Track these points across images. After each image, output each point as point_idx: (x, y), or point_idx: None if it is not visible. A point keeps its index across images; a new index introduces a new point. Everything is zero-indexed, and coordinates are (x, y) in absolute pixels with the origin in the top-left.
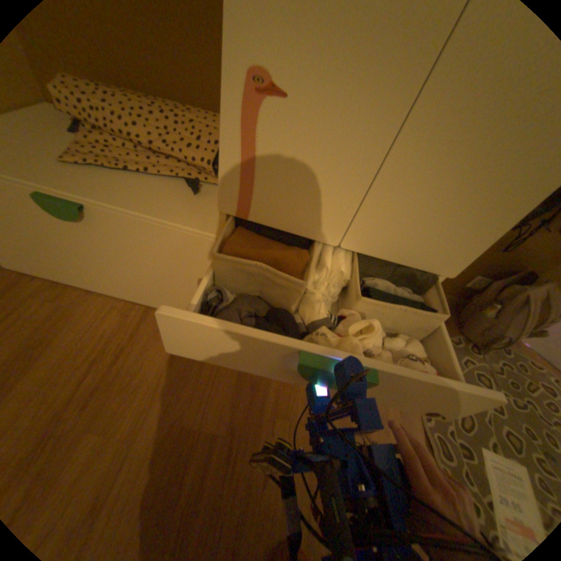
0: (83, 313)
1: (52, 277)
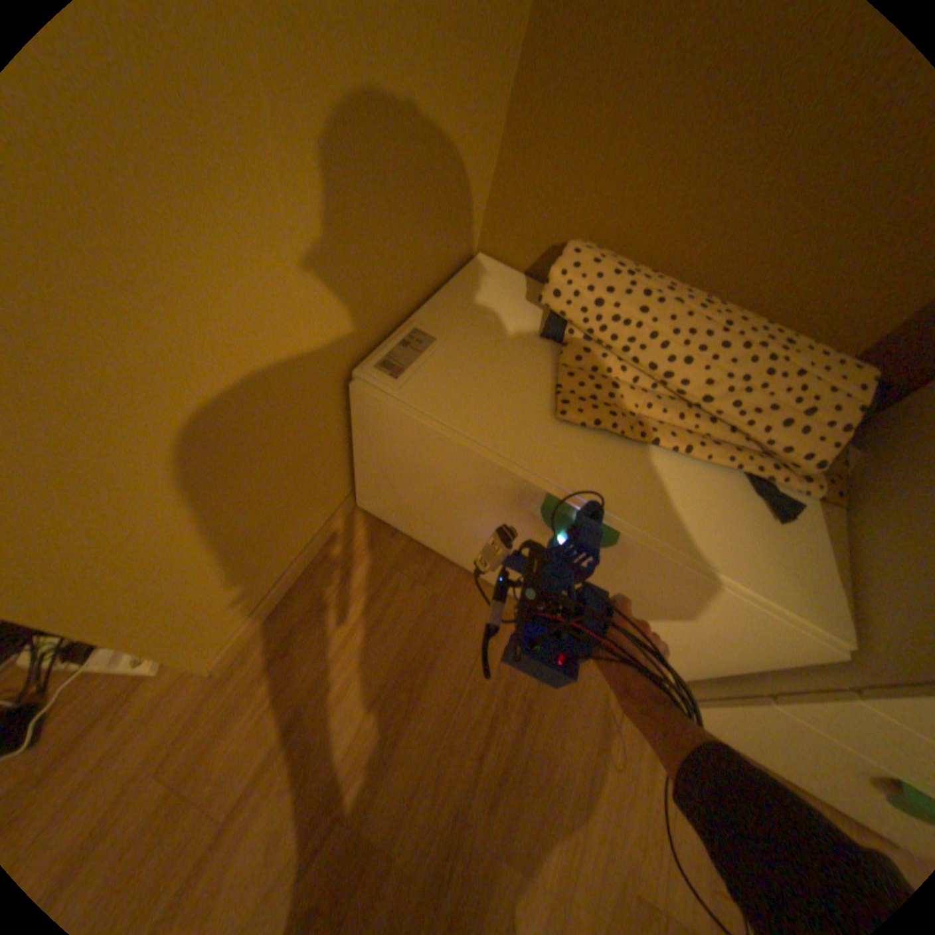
0: (471, 615)
1: (429, 540)
